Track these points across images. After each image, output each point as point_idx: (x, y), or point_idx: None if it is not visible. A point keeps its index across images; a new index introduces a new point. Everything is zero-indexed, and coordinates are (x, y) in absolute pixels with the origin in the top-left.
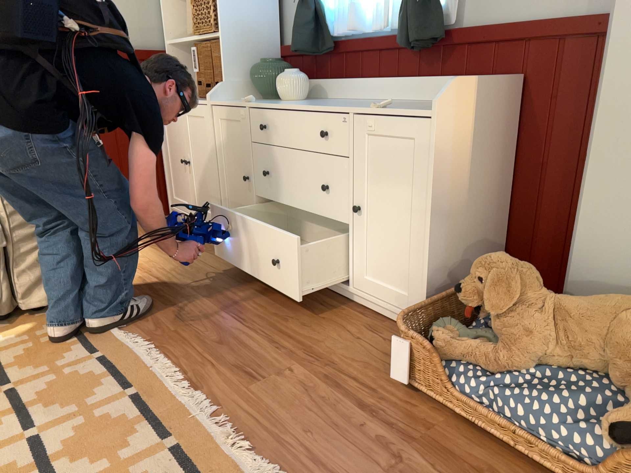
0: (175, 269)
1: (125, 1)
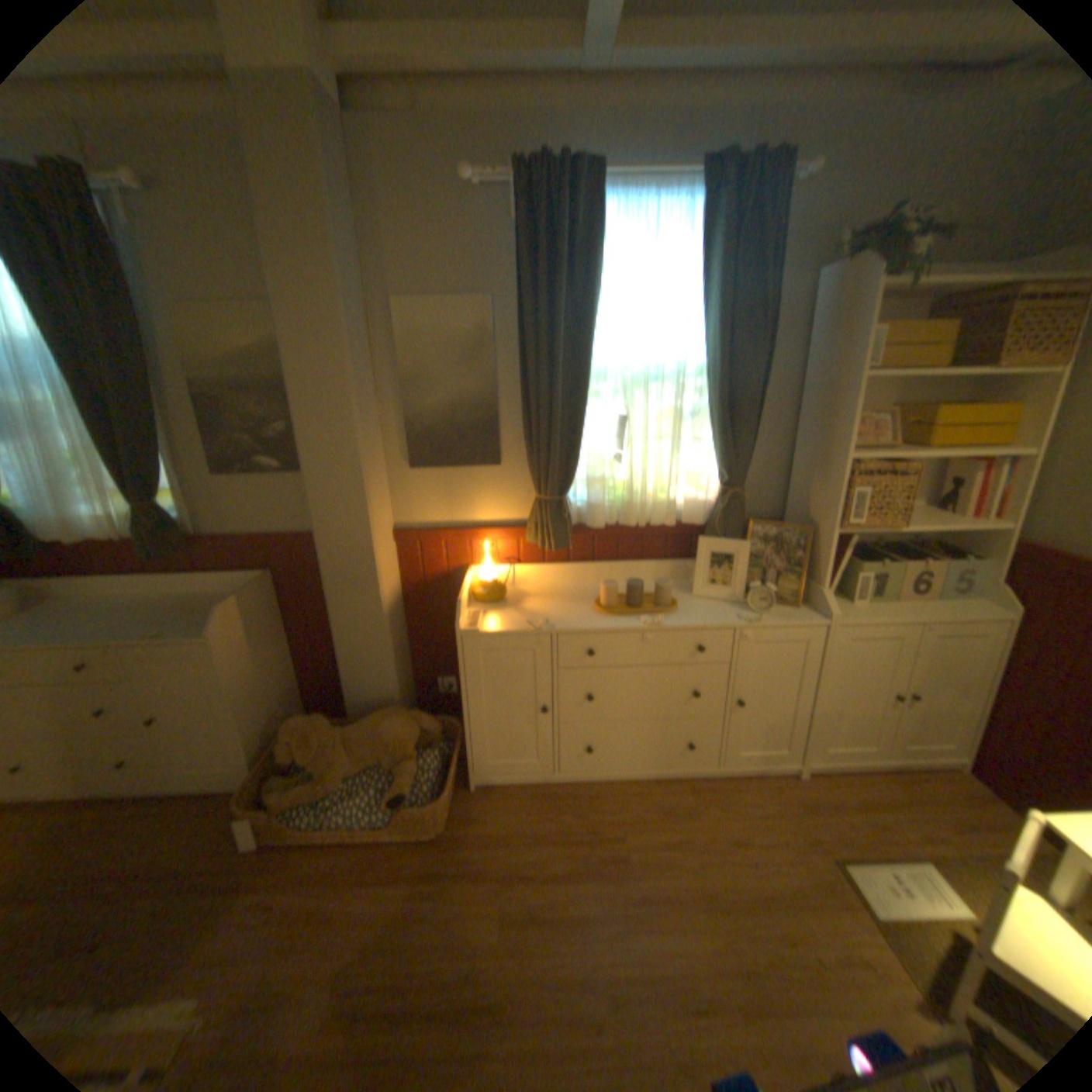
0: None
1: None
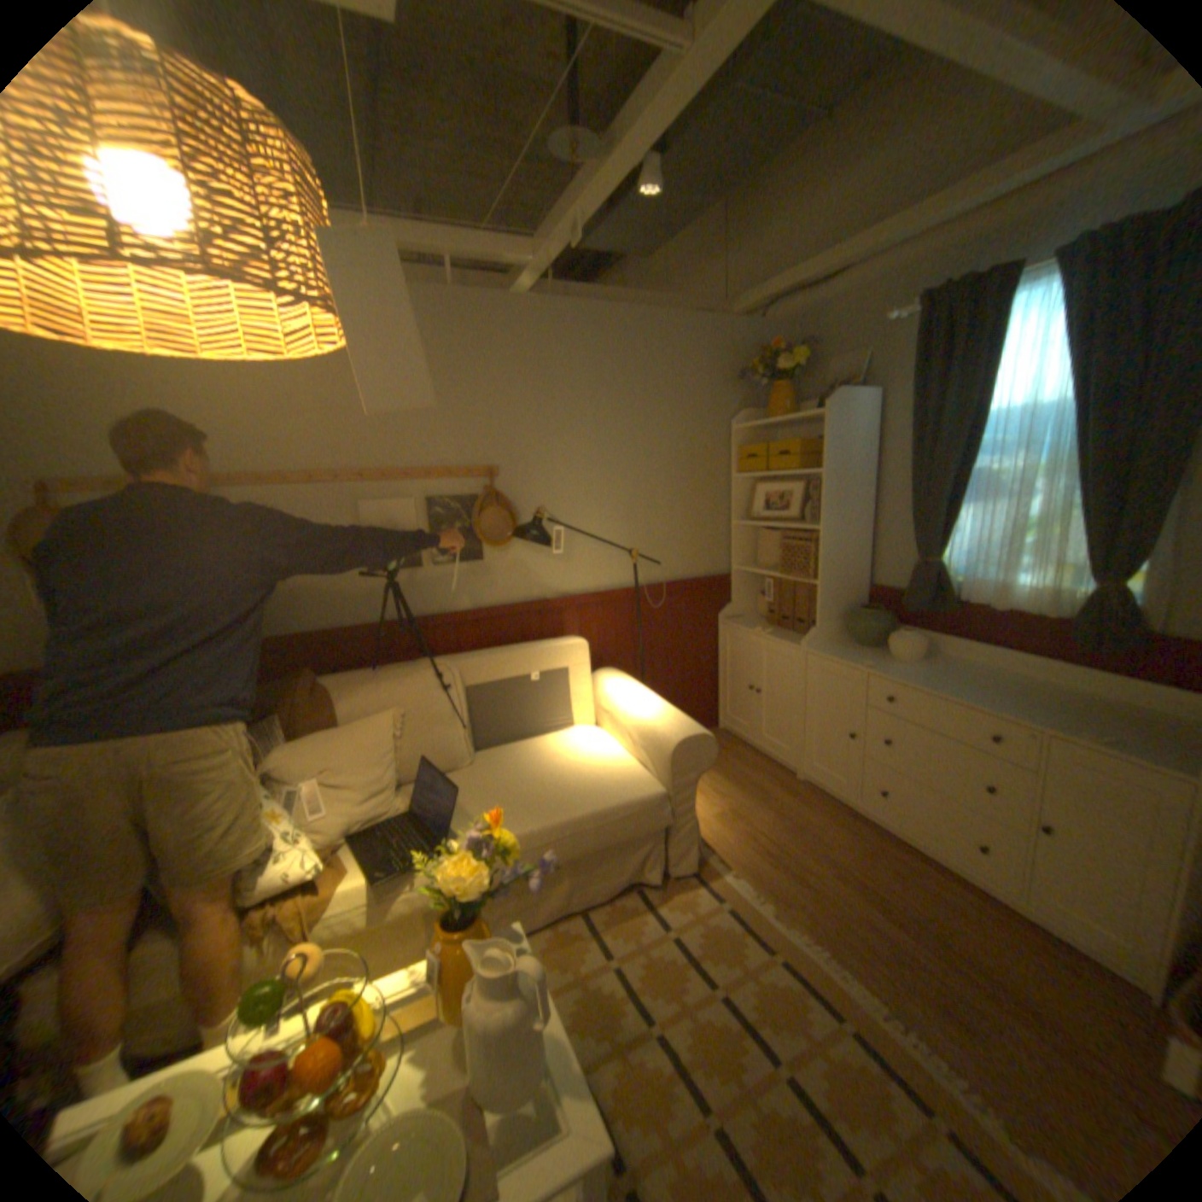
0: (776, 824)
1: (702, 532)
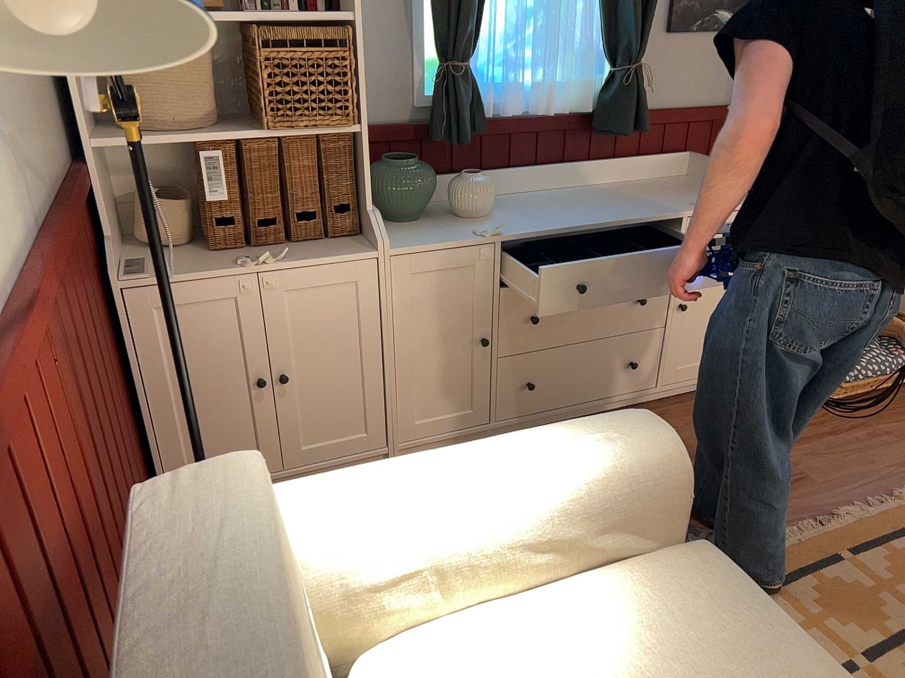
0: None
1: None
